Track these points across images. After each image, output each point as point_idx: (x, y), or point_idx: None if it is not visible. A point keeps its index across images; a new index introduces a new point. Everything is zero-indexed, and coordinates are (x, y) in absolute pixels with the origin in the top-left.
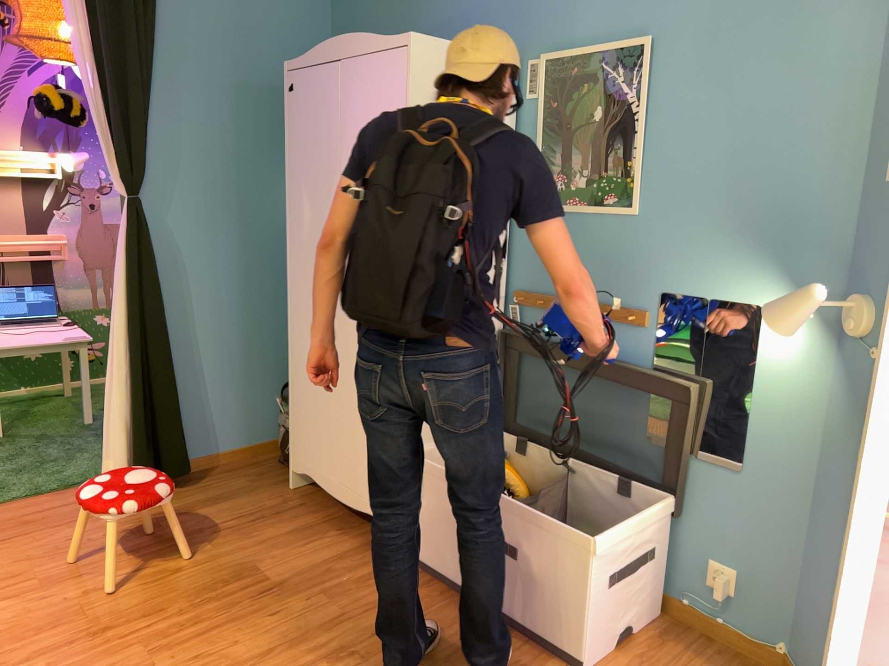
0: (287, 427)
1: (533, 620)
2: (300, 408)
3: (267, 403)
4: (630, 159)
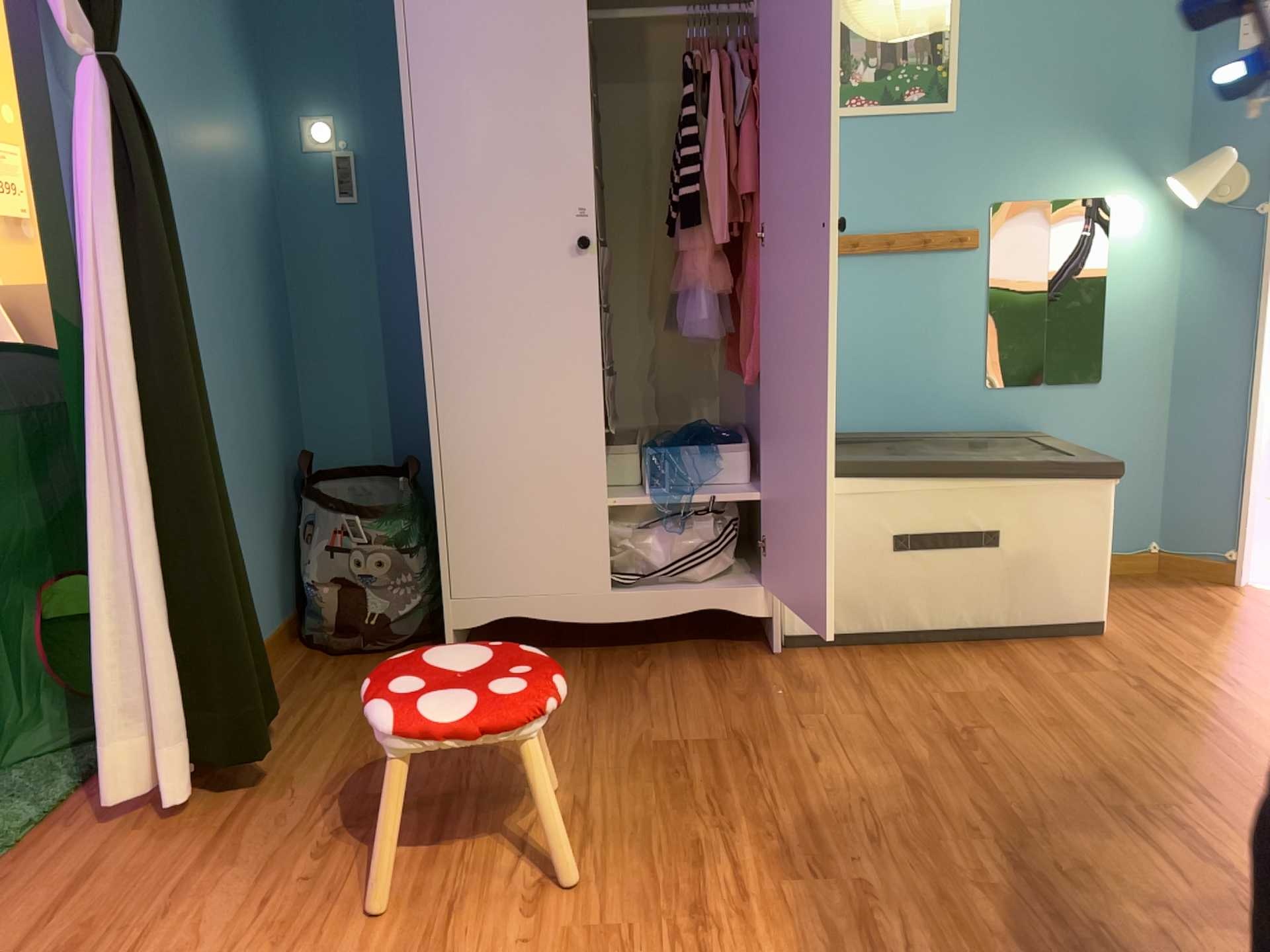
0: (367, 570)
1: (1020, 614)
2: (480, 499)
3: (266, 552)
4: (940, 42)
